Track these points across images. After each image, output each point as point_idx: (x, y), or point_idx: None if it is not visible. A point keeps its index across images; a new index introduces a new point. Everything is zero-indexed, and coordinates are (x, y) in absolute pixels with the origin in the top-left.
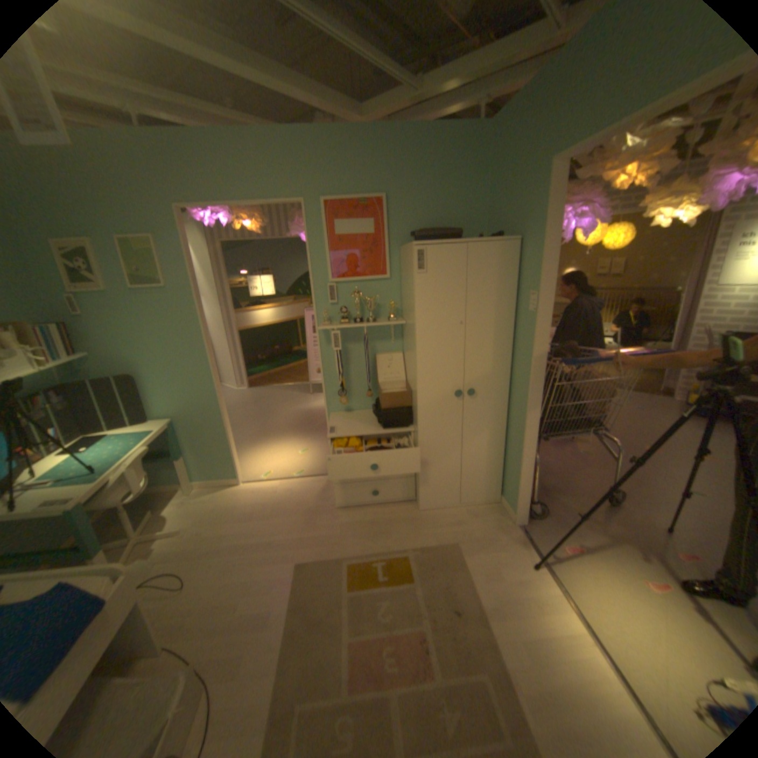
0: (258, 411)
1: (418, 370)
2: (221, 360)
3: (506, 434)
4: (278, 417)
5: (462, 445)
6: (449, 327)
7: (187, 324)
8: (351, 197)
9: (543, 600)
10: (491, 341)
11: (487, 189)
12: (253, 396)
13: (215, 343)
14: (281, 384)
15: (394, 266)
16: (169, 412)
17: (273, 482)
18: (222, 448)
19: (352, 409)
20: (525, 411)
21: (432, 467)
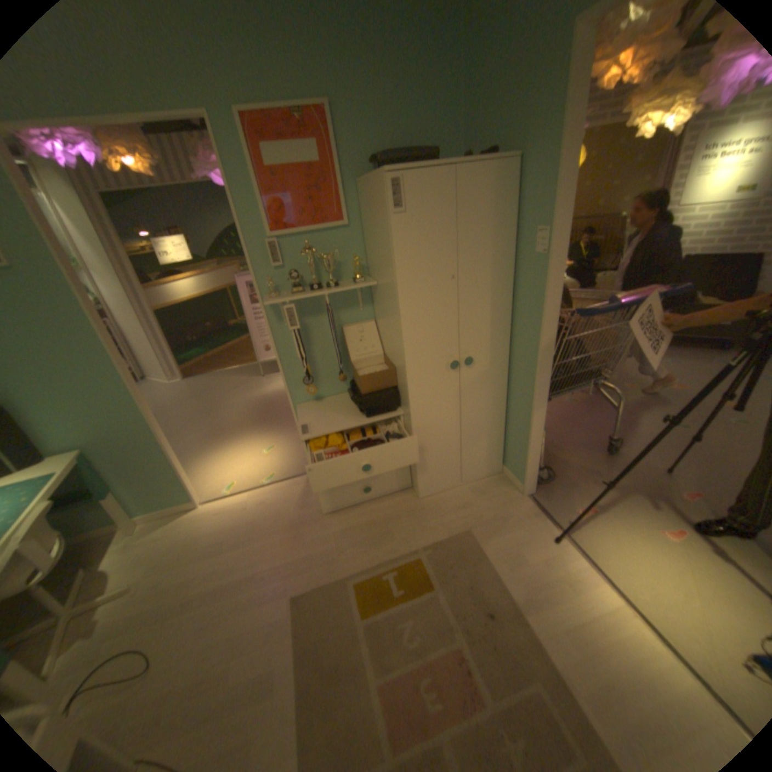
0: (200, 406)
1: (405, 343)
2: (138, 350)
3: (507, 400)
4: (228, 410)
5: (460, 421)
6: (439, 284)
7: (64, 318)
8: (278, 104)
9: (571, 576)
10: (488, 295)
11: (461, 89)
12: (190, 388)
13: (125, 330)
14: (222, 368)
15: (351, 208)
16: (74, 441)
17: (239, 495)
18: (163, 471)
19: (322, 396)
20: (533, 375)
21: (429, 451)
